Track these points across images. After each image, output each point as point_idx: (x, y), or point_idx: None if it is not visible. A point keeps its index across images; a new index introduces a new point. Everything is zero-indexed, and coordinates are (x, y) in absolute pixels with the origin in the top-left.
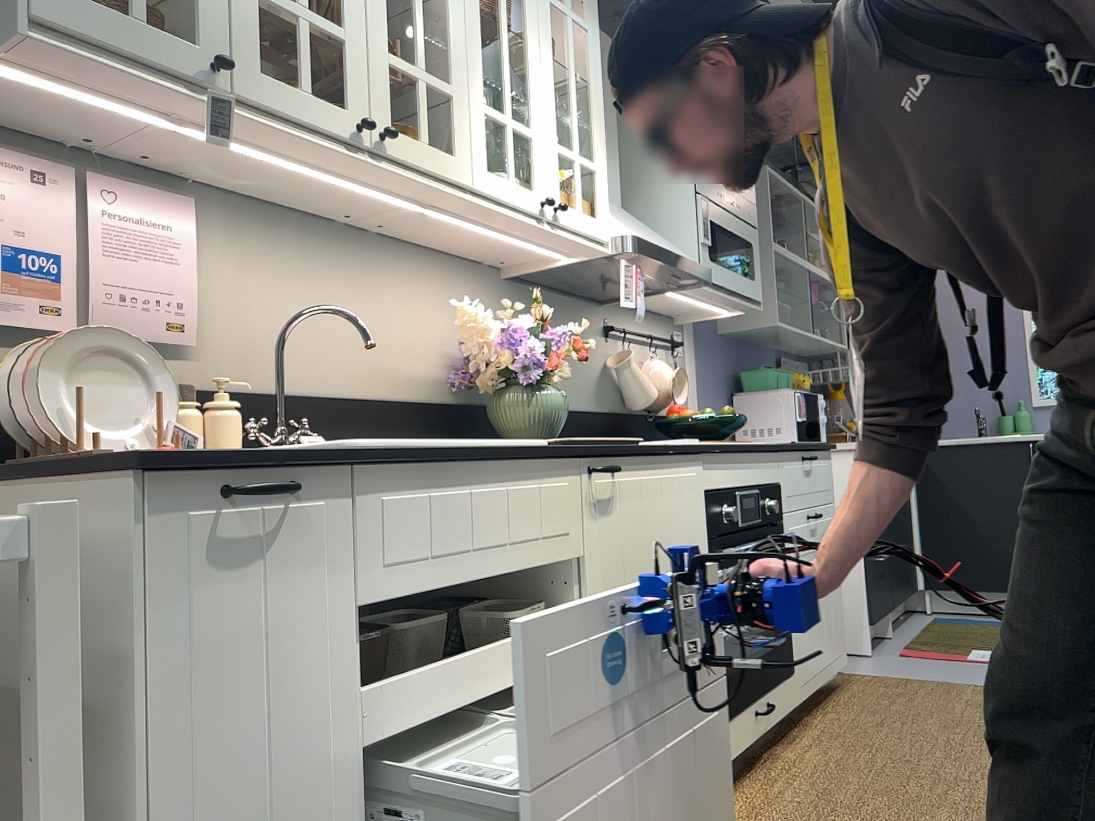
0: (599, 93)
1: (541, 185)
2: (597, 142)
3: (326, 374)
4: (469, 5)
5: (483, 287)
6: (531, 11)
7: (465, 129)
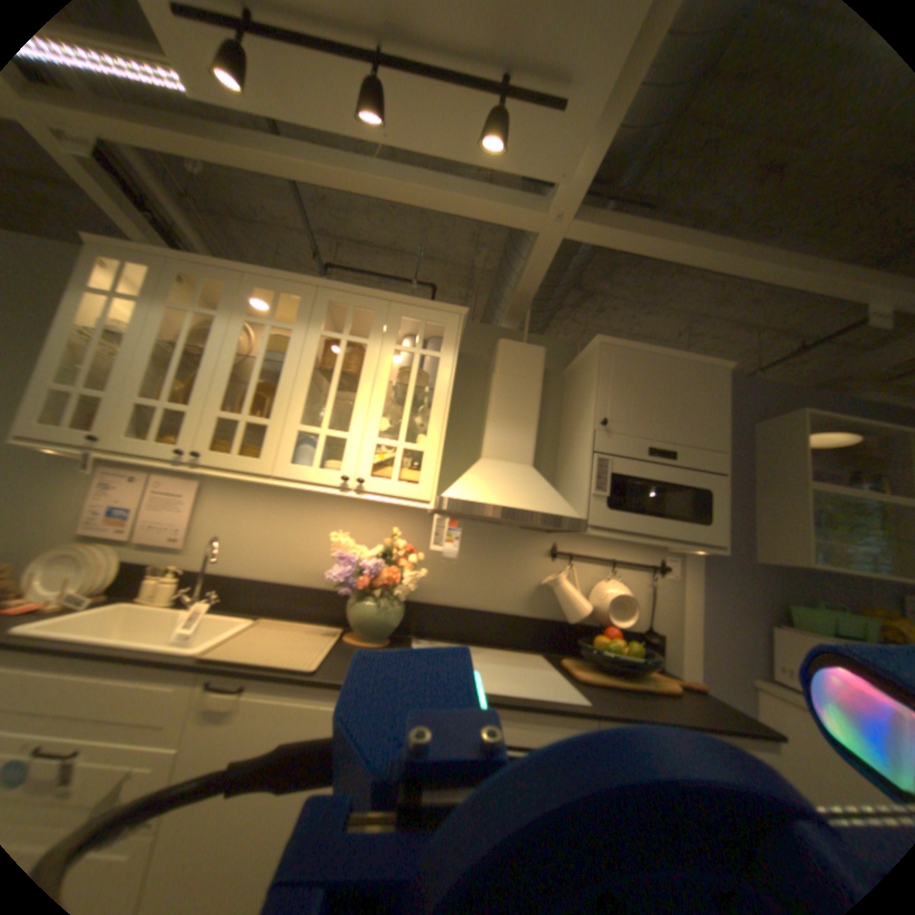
0: (441, 396)
1: (345, 468)
2: (429, 431)
3: (258, 568)
4: (299, 371)
5: (404, 521)
6: (368, 360)
7: (272, 443)
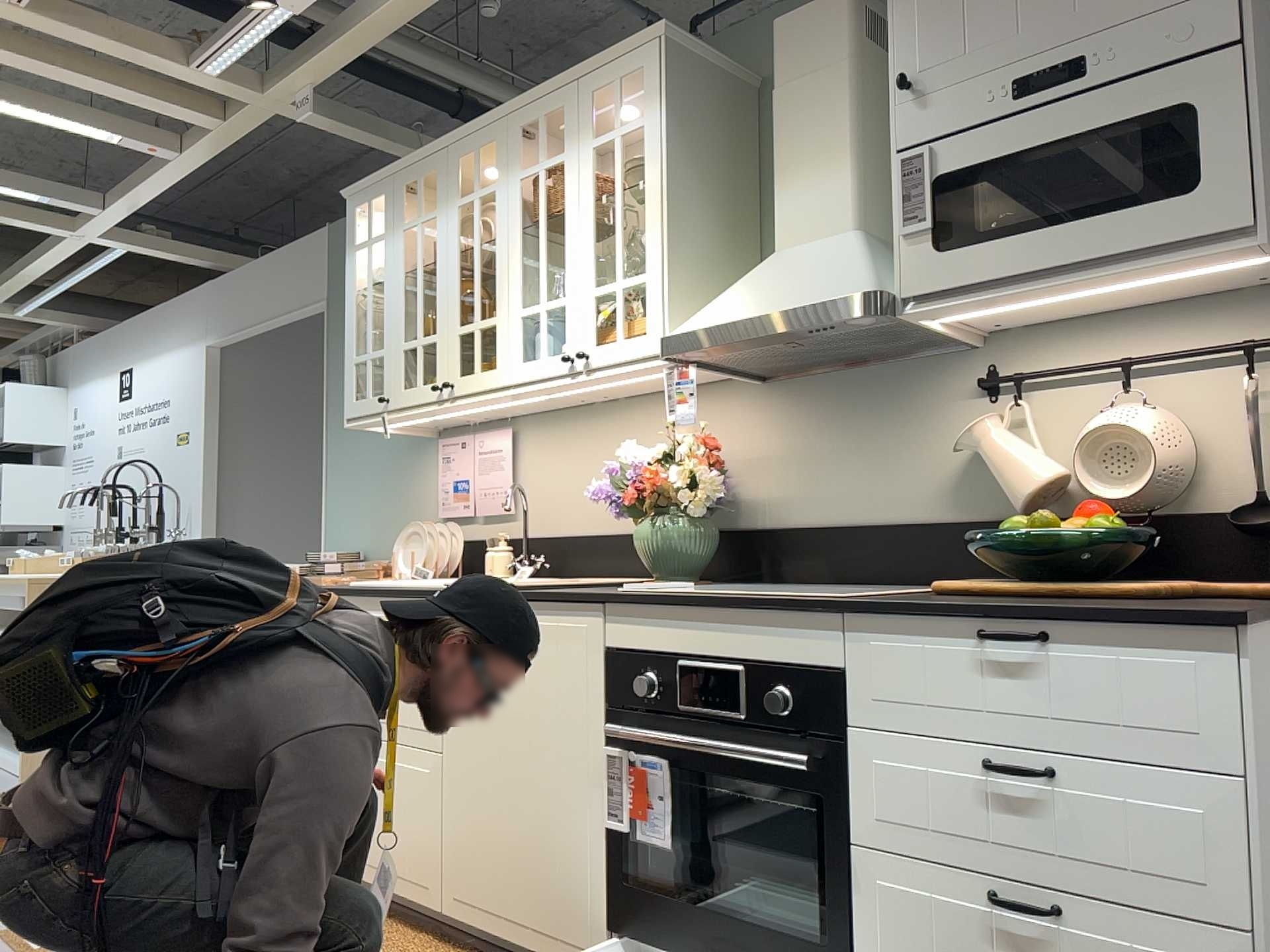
0: (654, 184)
1: (569, 343)
2: (647, 245)
3: (584, 518)
4: (510, 238)
5: (732, 403)
6: (568, 181)
7: (502, 342)
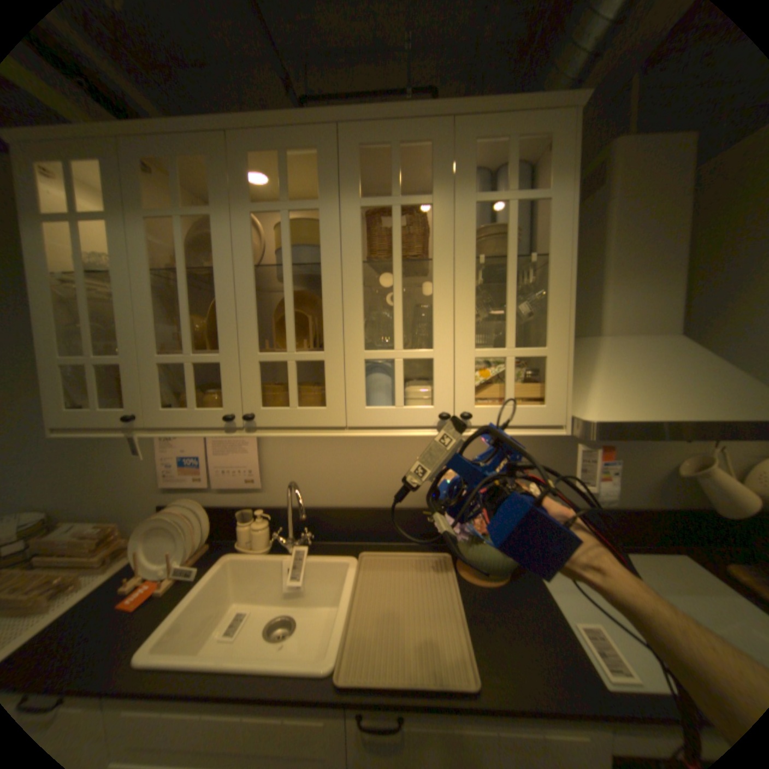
0: (564, 262)
1: (441, 399)
2: (552, 322)
3: (344, 495)
4: (346, 270)
5: None
6: (440, 227)
7: (337, 382)
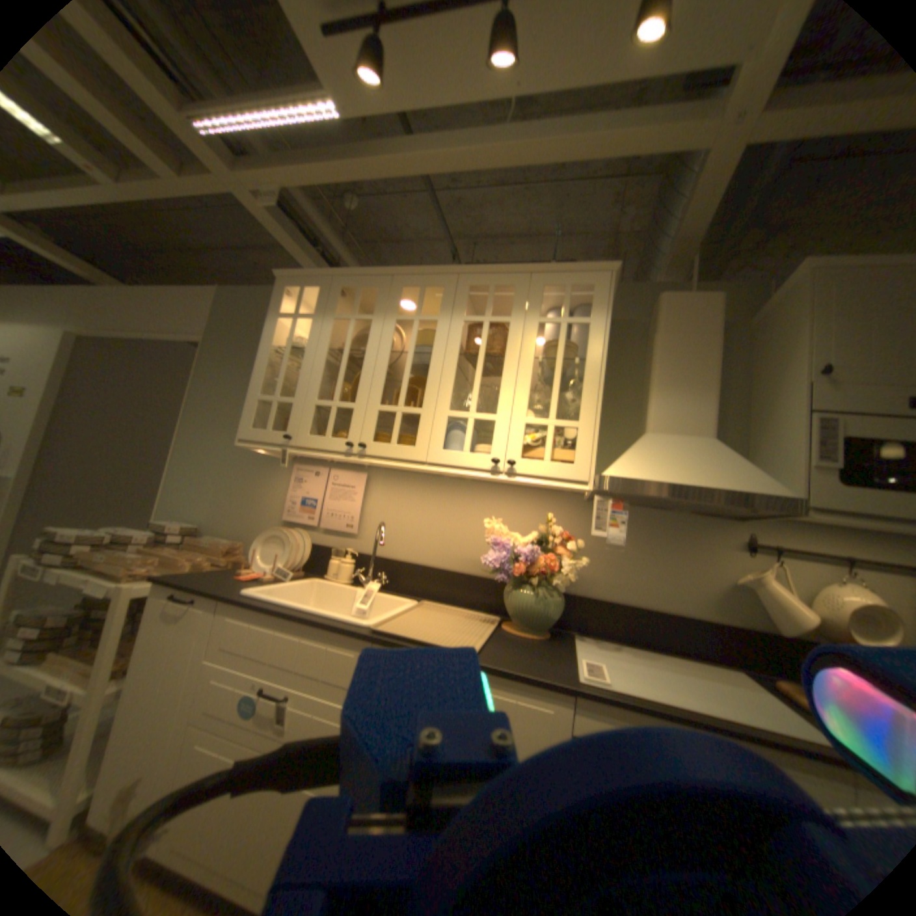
0: (596, 364)
1: (496, 450)
2: (584, 403)
3: (422, 553)
4: (447, 358)
5: (560, 507)
6: (513, 336)
7: (426, 430)
